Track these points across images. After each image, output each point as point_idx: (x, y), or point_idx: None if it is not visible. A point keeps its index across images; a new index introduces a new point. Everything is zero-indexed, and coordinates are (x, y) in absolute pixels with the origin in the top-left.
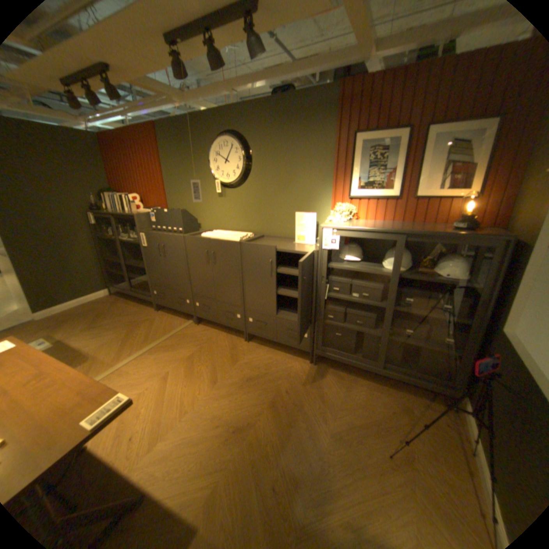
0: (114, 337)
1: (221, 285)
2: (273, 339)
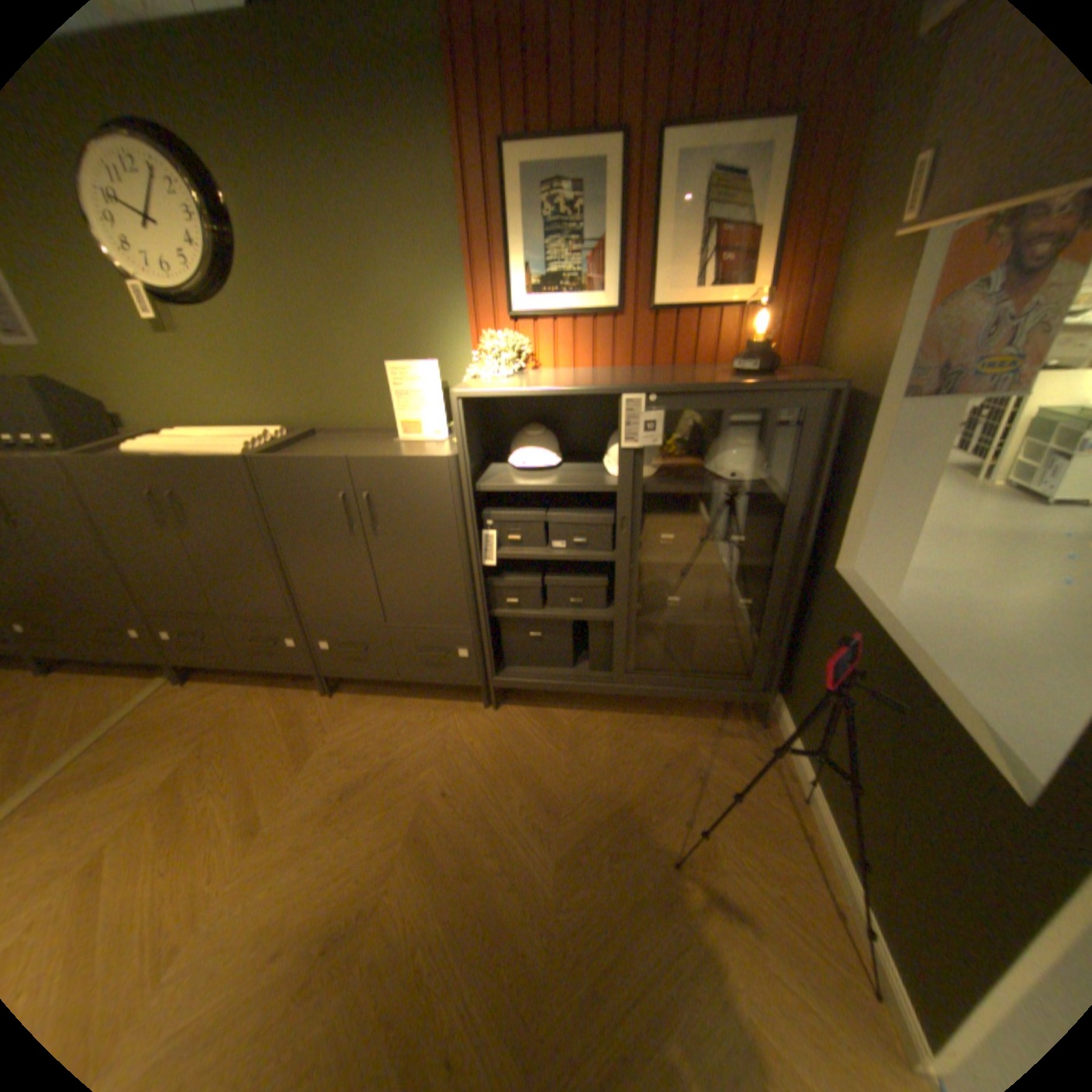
0: None
1: (220, 575)
2: (391, 676)
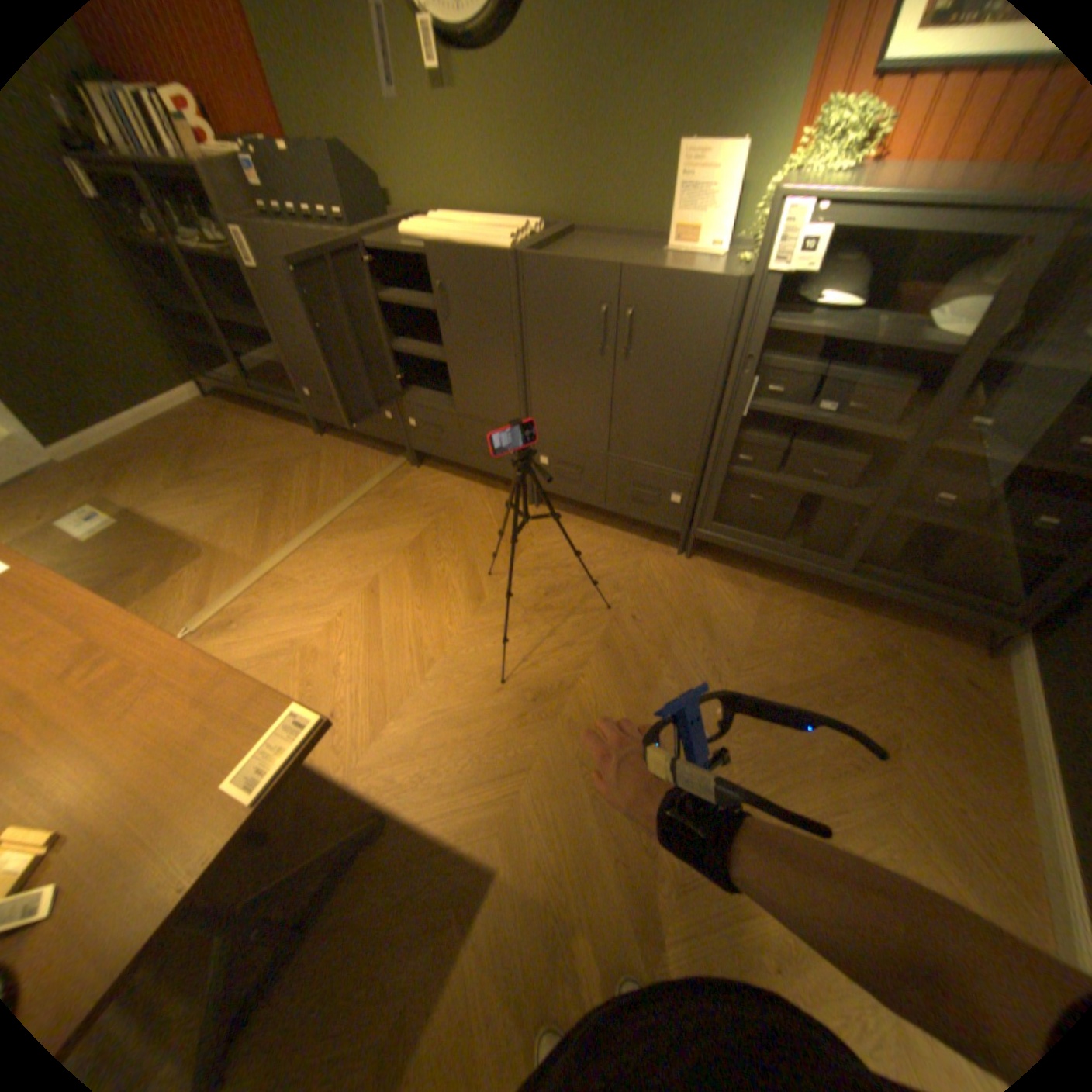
0: (244, 501)
1: (469, 377)
2: (599, 504)
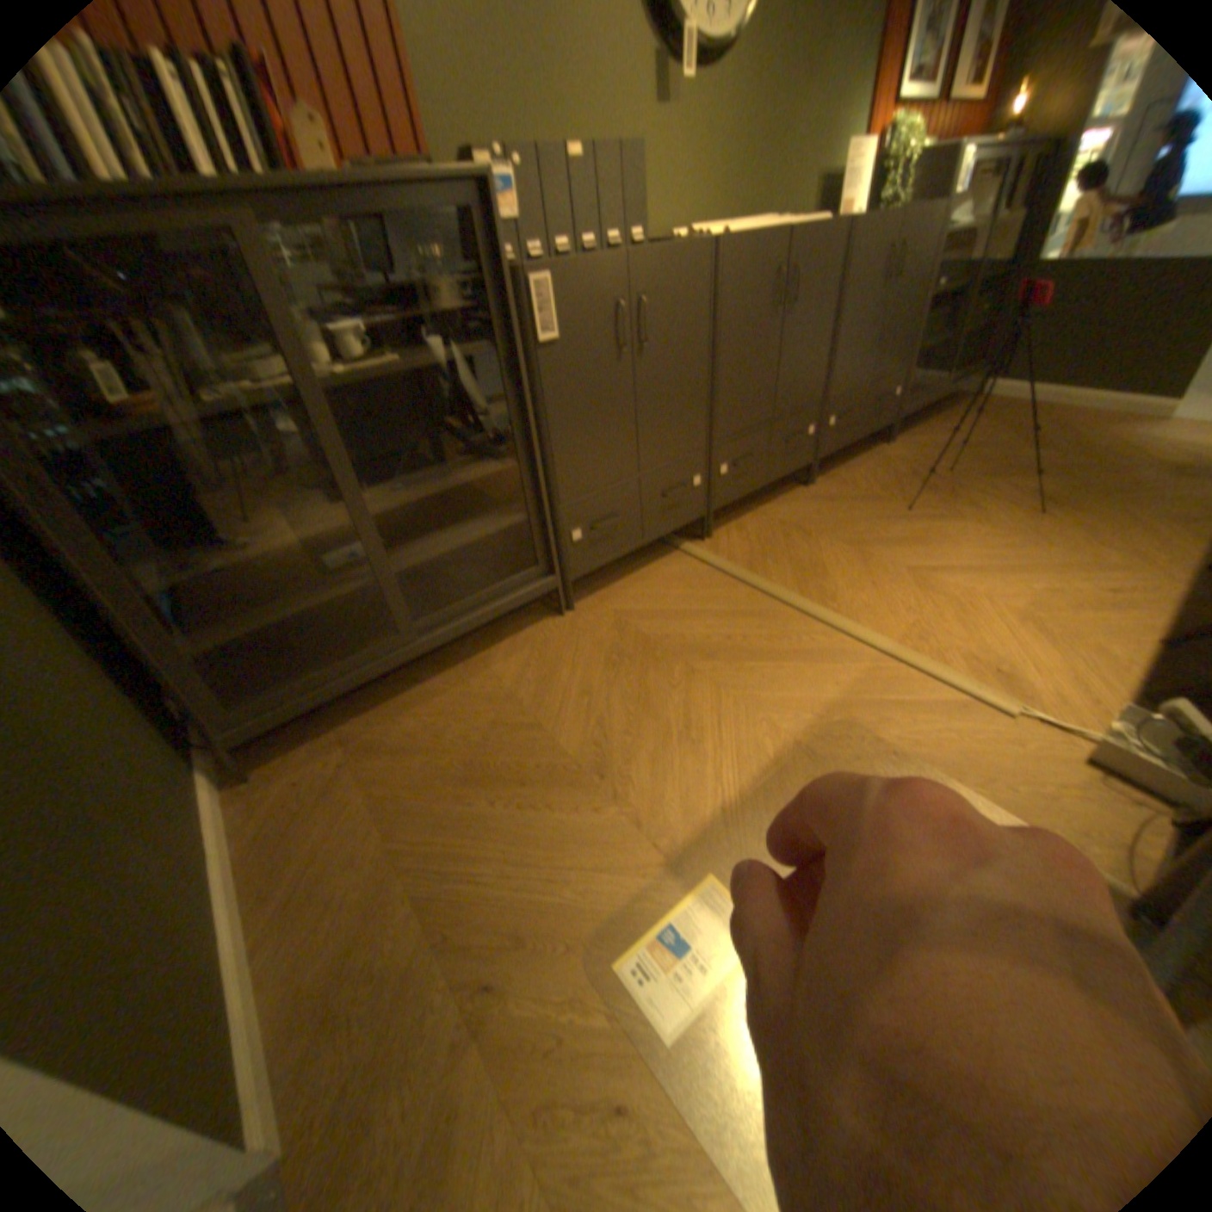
0: (715, 682)
1: (794, 363)
2: (859, 433)
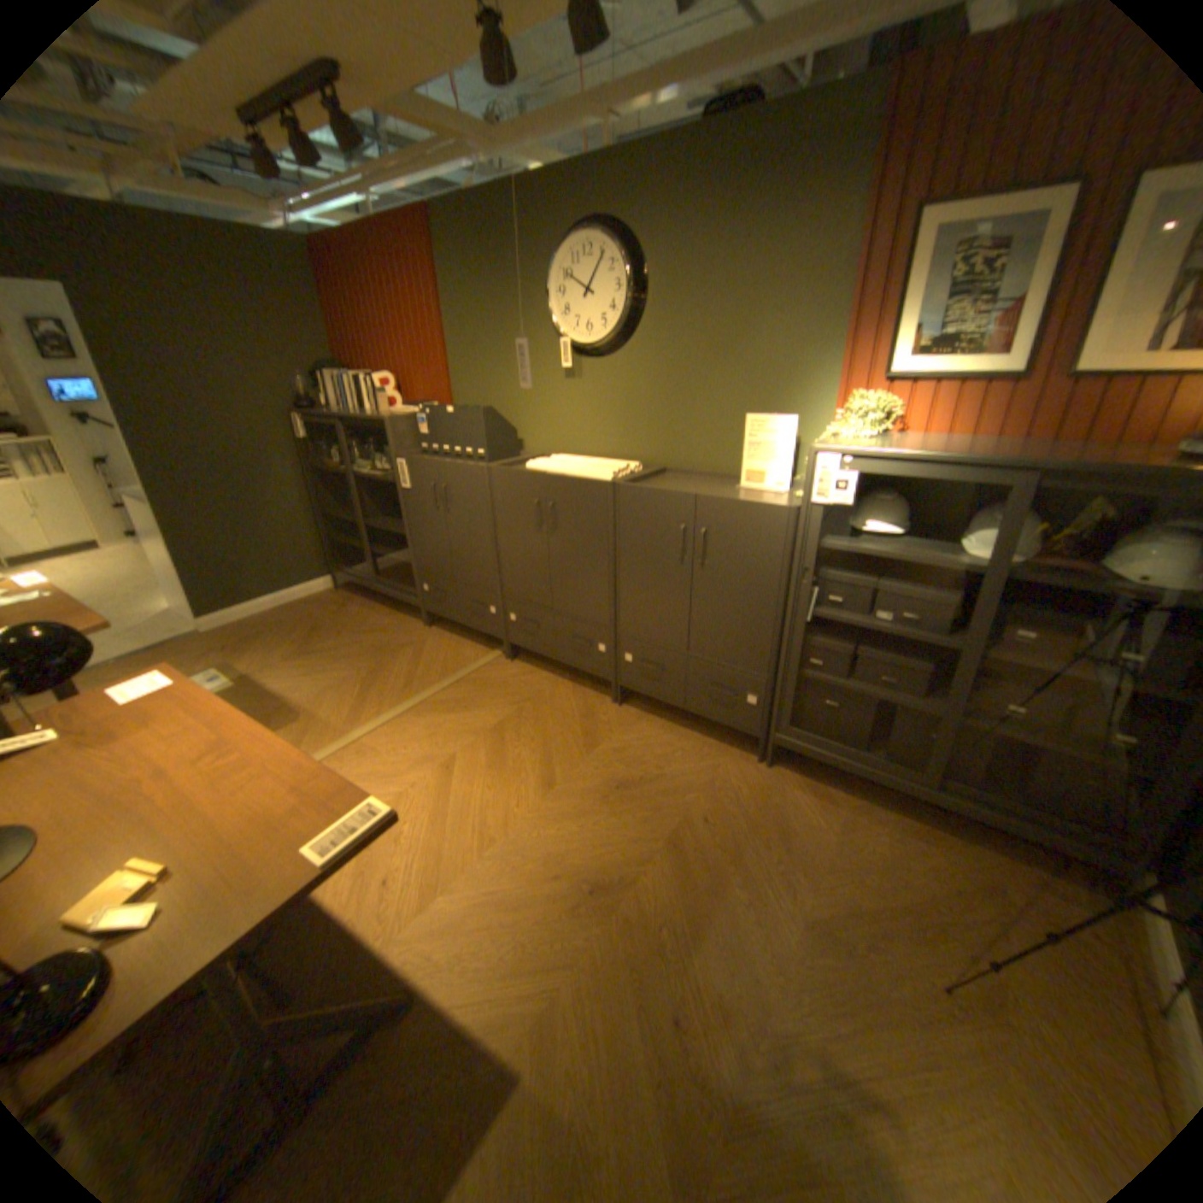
0: (346, 676)
1: (566, 579)
2: (678, 704)
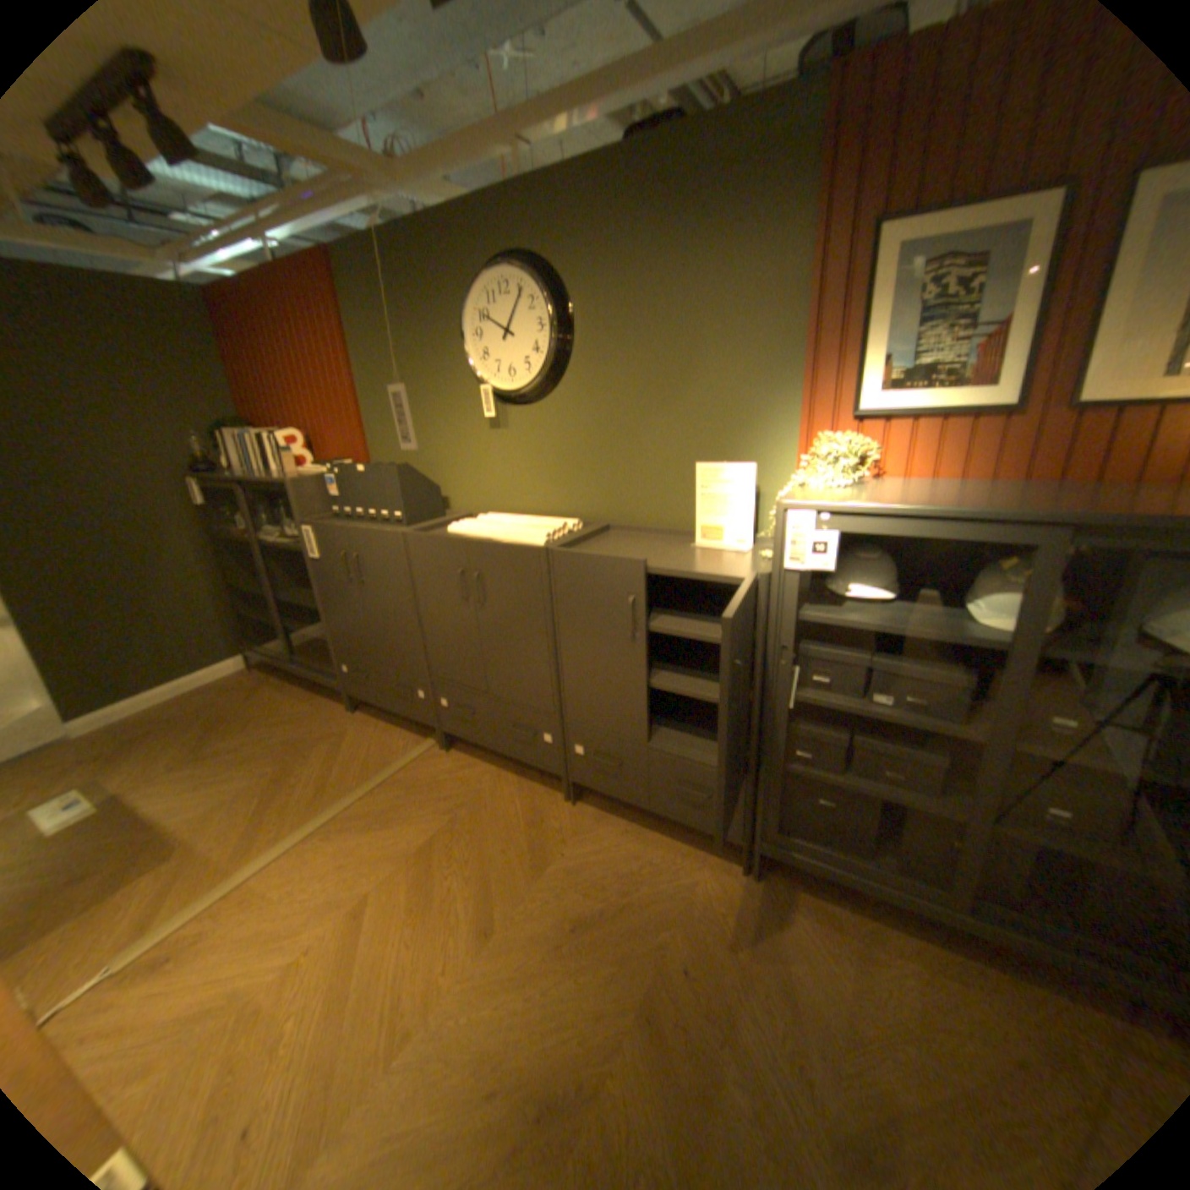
0: (242, 788)
1: (501, 659)
2: (641, 804)
